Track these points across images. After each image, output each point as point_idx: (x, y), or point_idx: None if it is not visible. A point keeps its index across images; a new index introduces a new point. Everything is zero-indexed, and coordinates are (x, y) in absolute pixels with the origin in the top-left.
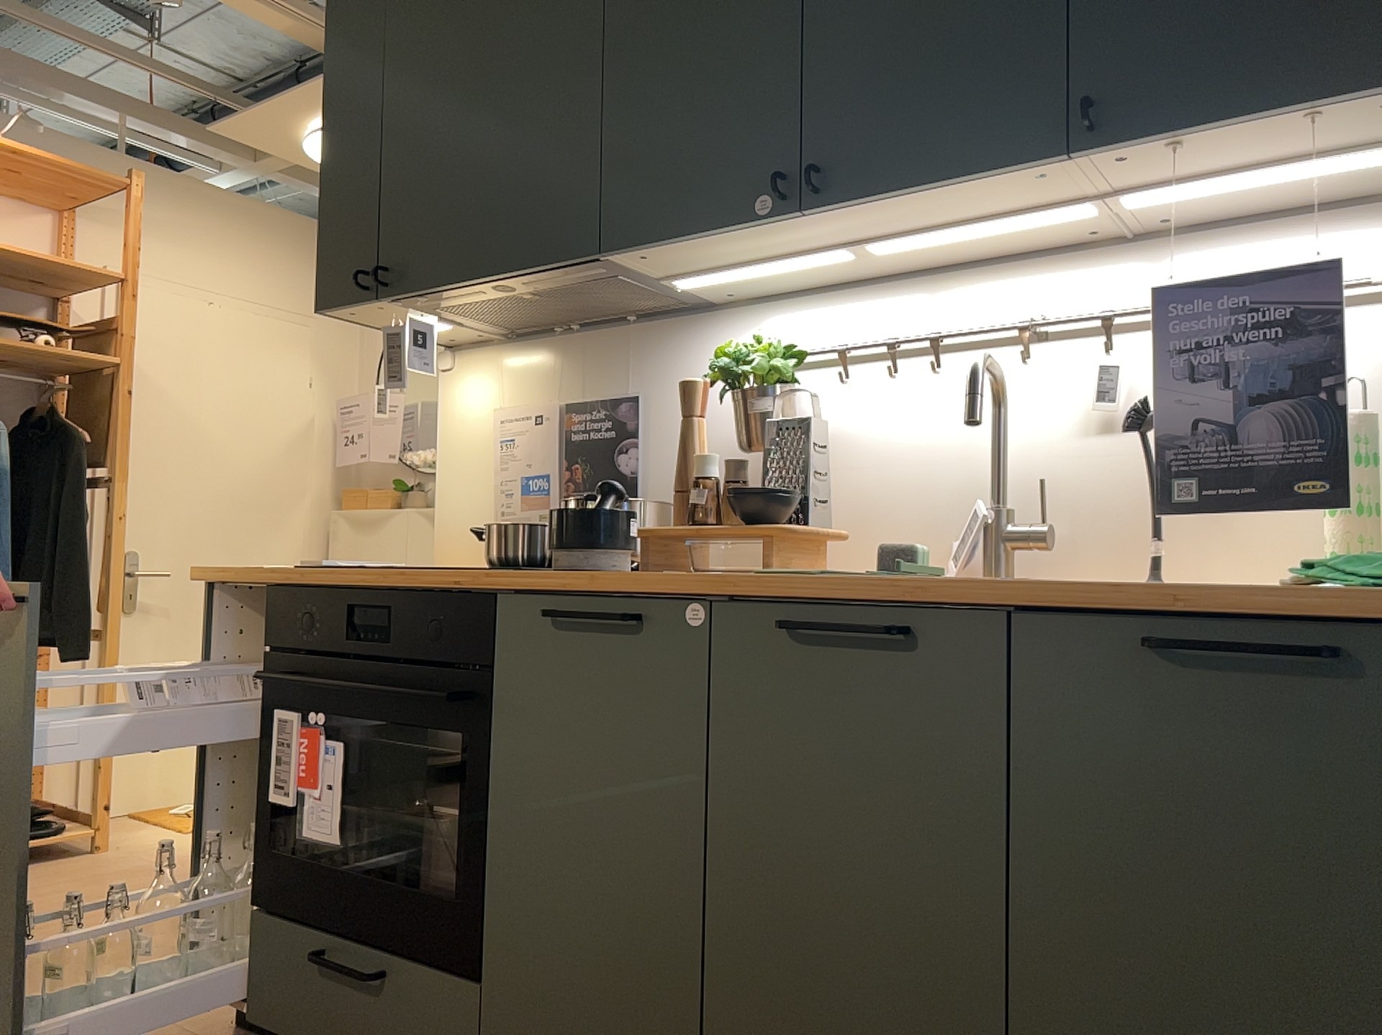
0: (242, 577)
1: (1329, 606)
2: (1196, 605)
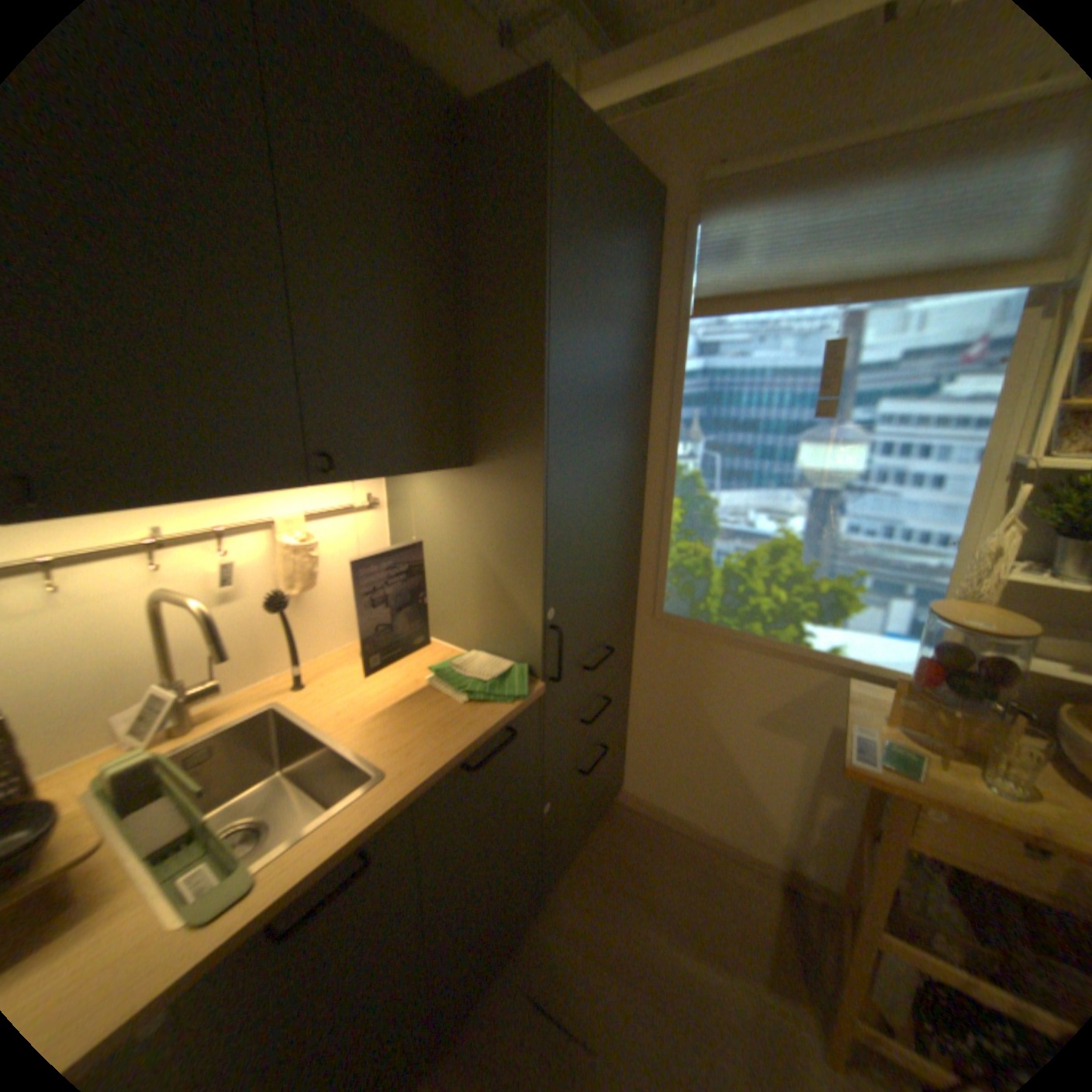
0: None
1: (500, 716)
2: (477, 744)
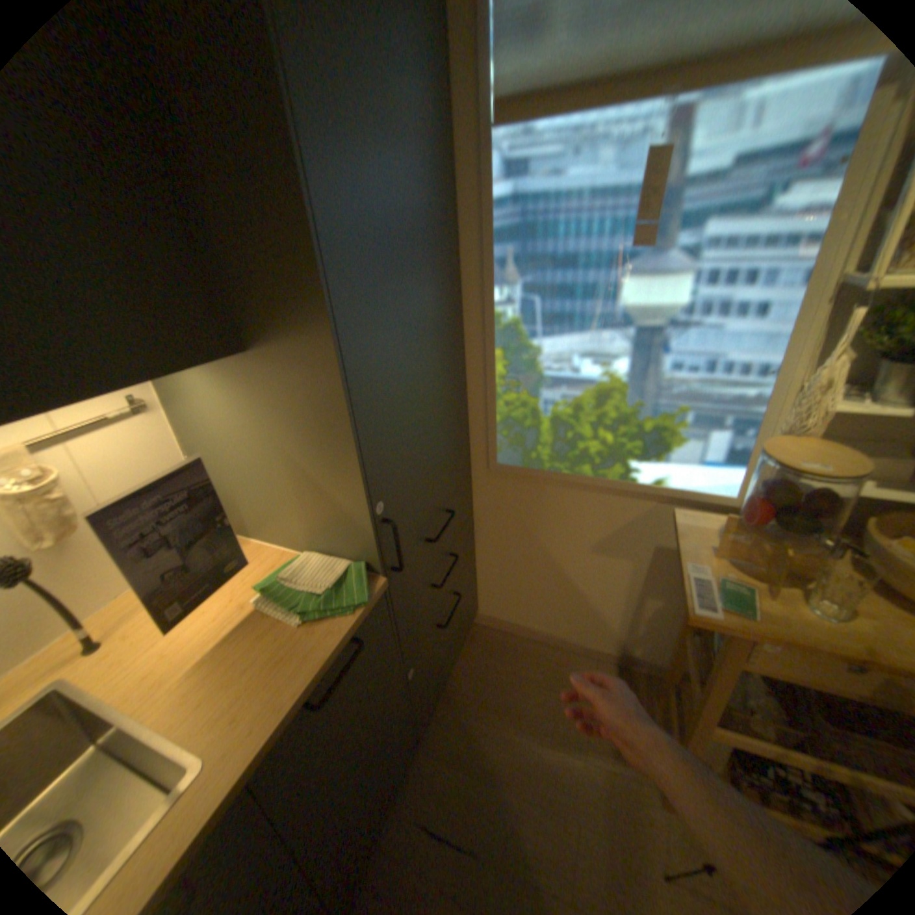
0: None
1: (342, 630)
2: (318, 677)
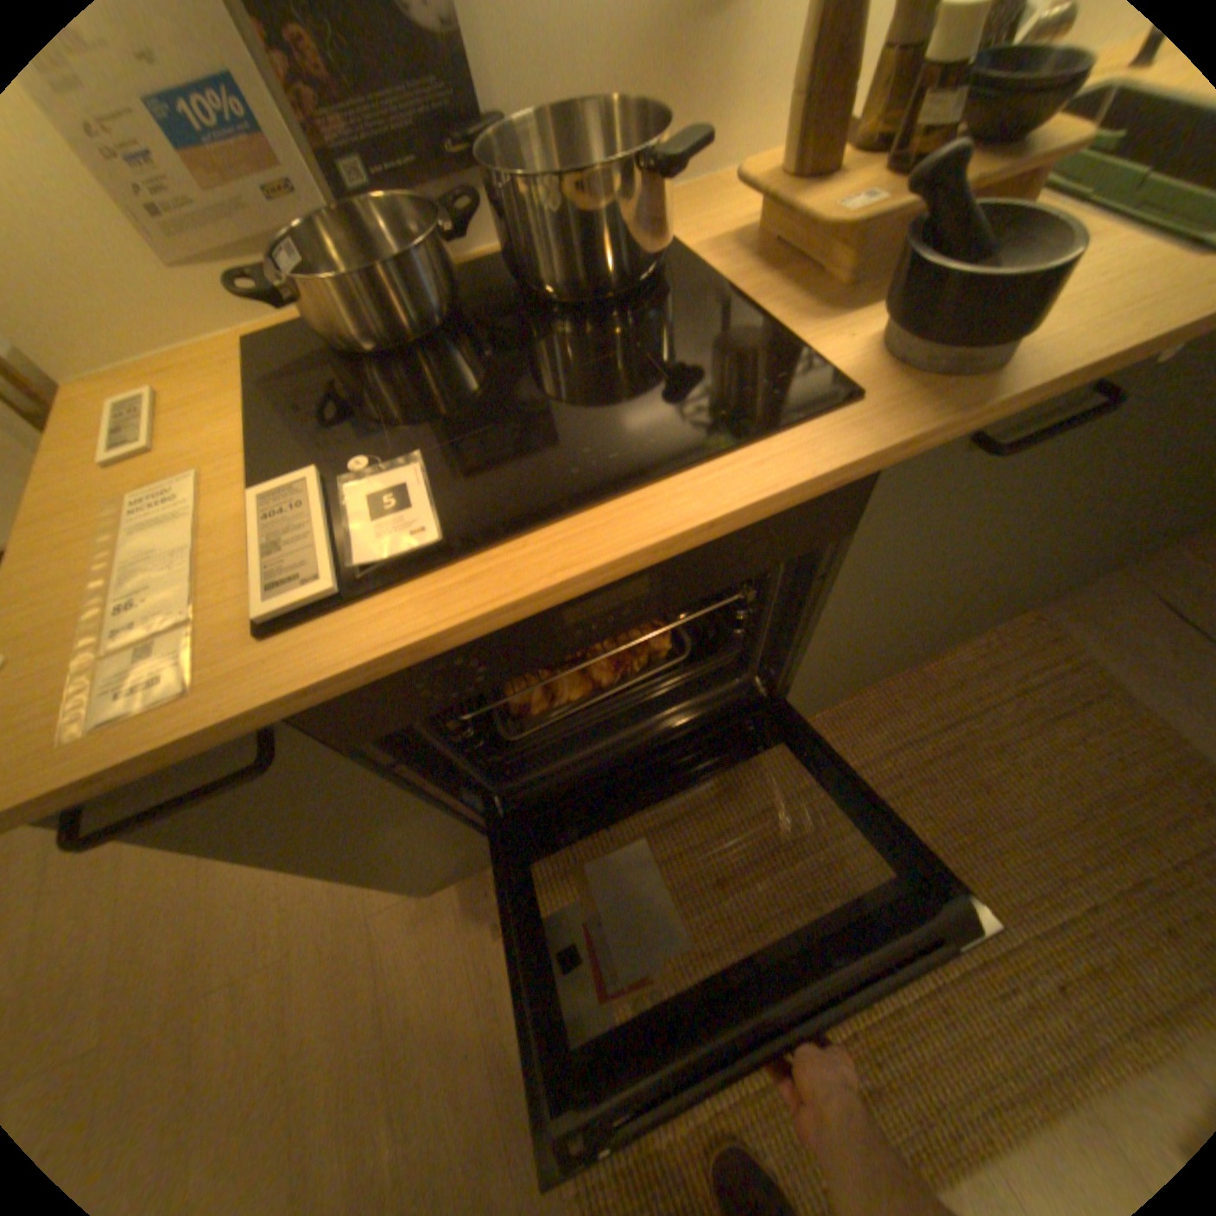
0: (185, 749)
1: None
2: None
